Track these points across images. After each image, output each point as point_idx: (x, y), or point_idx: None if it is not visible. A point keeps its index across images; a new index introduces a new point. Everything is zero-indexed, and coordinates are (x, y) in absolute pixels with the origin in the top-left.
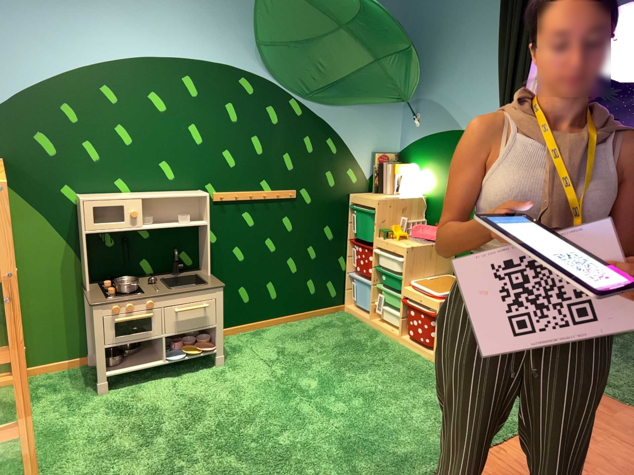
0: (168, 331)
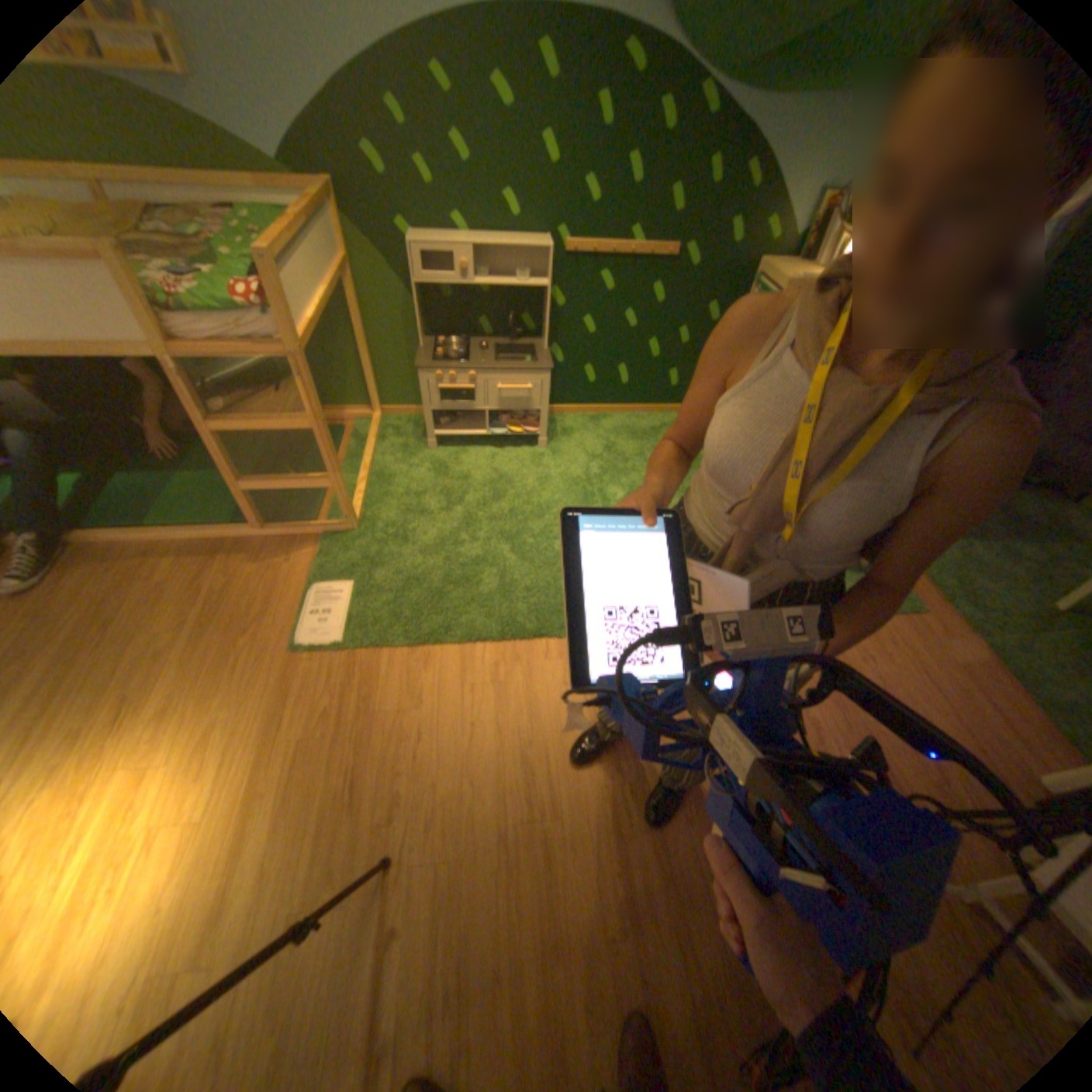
0: (487, 409)
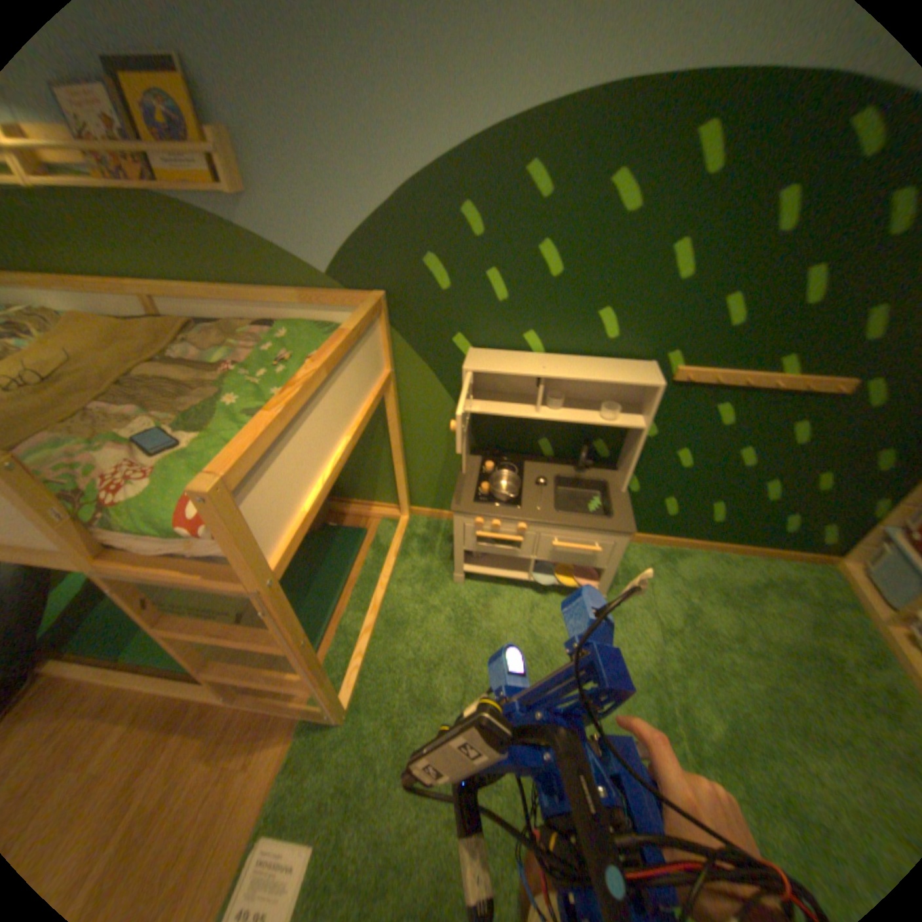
0: (535, 557)
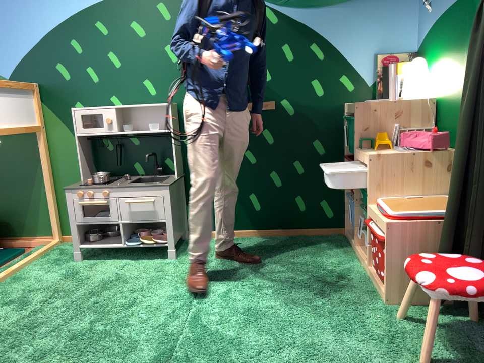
0: (121, 221)
